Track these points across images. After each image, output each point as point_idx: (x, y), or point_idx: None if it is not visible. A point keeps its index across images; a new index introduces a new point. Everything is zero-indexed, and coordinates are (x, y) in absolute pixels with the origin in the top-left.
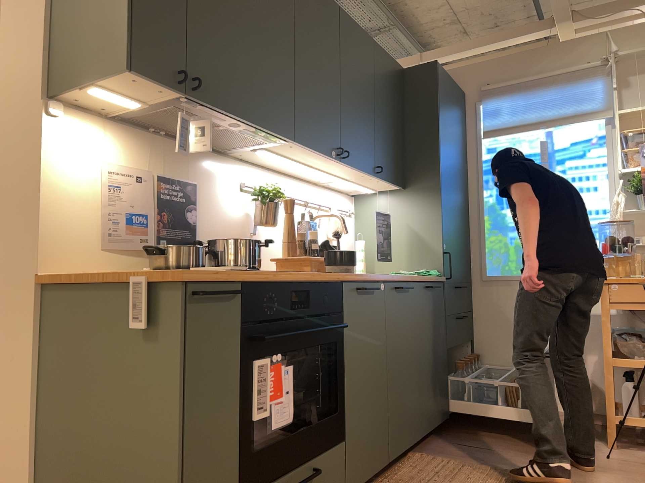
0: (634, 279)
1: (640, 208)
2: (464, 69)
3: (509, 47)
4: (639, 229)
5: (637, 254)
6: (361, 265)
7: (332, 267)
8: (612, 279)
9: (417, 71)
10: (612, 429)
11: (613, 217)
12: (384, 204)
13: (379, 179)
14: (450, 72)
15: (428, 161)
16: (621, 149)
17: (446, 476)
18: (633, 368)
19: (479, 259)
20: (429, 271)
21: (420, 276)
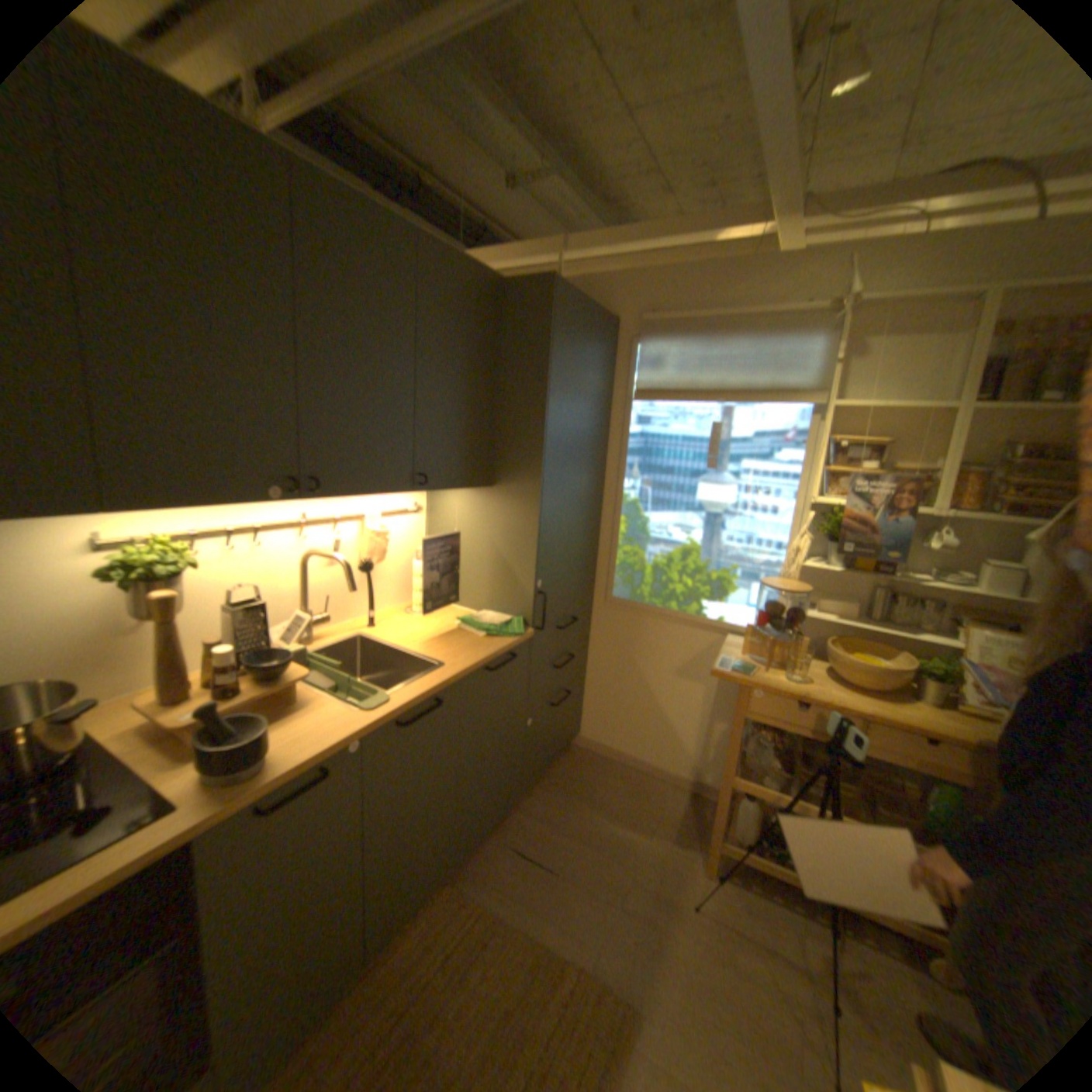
0: (789, 695)
1: (831, 562)
2: (626, 275)
3: (702, 246)
4: (823, 582)
5: (807, 641)
6: (417, 598)
7: (198, 778)
8: (759, 685)
9: (525, 288)
10: (715, 861)
11: (788, 572)
12: (464, 505)
13: (431, 491)
14: (604, 278)
15: (527, 451)
16: (829, 458)
17: (454, 974)
18: (758, 799)
19: (606, 572)
20: (511, 621)
21: (491, 635)
